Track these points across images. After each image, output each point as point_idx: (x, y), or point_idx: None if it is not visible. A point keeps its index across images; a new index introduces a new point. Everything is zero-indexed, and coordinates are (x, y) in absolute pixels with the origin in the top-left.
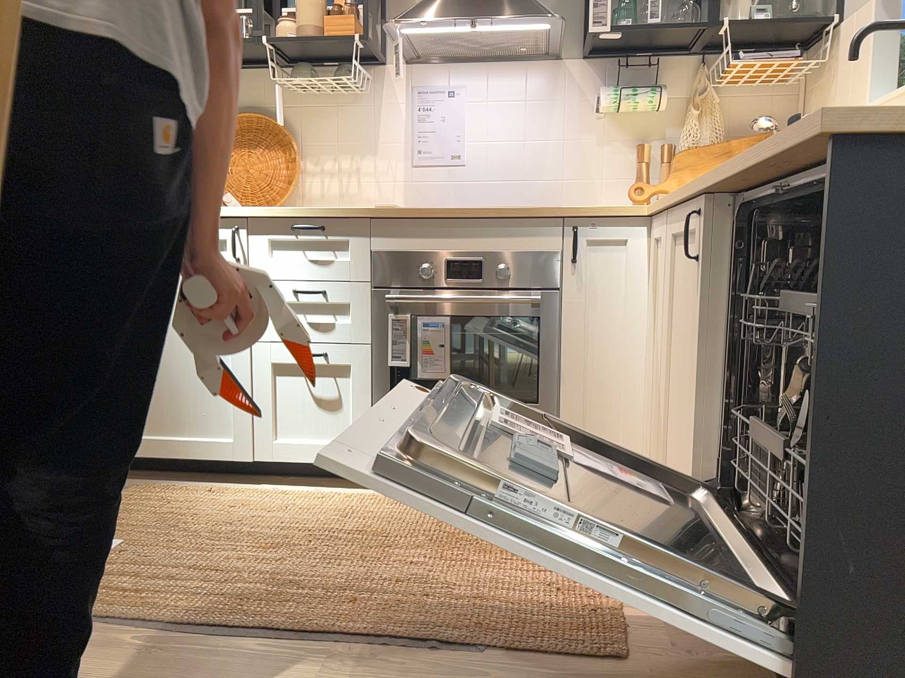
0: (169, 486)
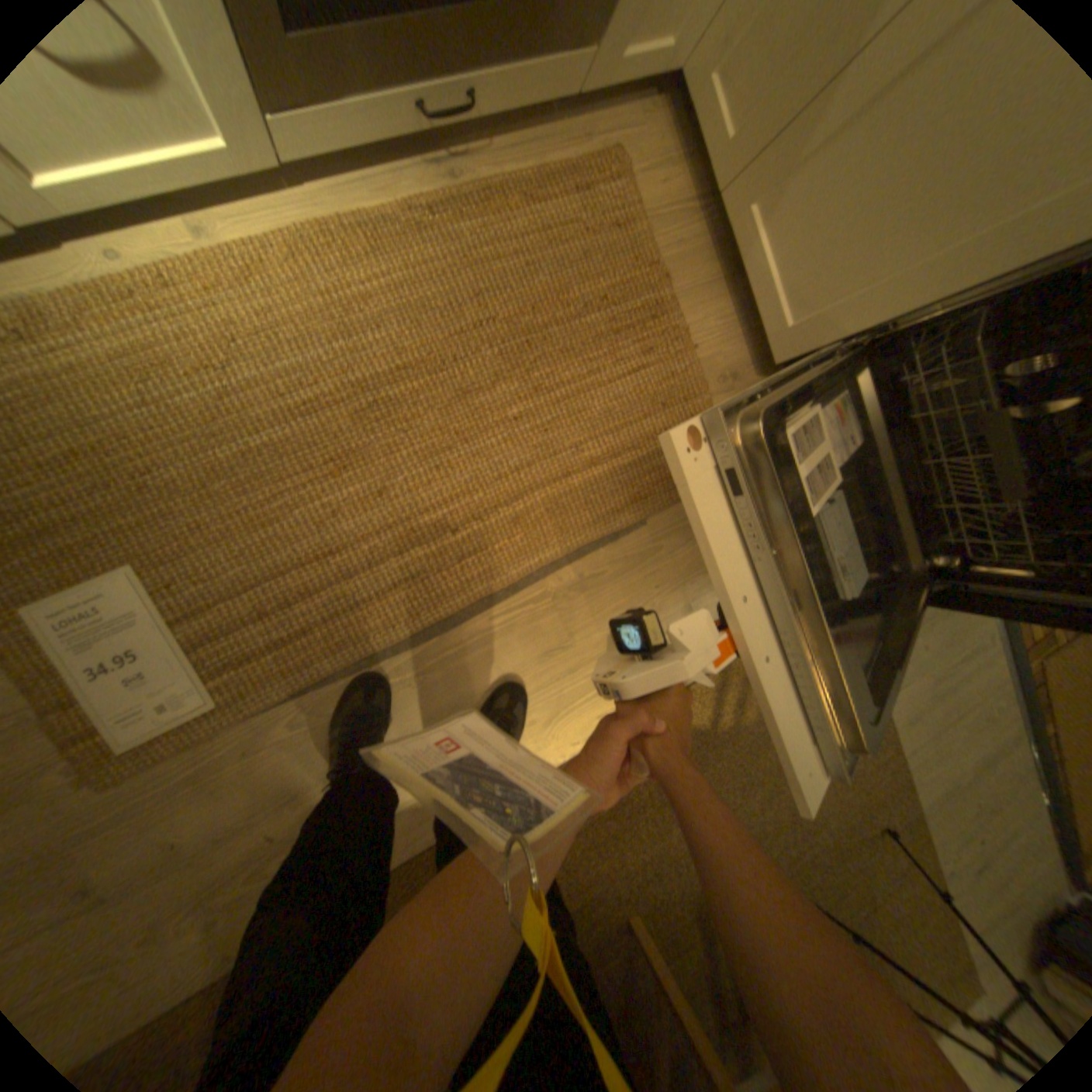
0: None
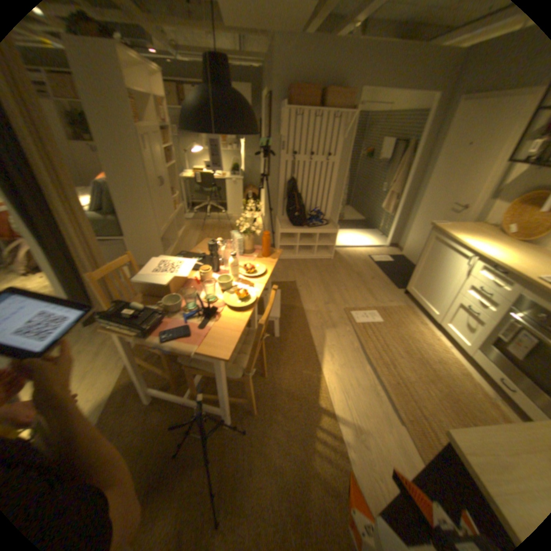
0: (416, 311)
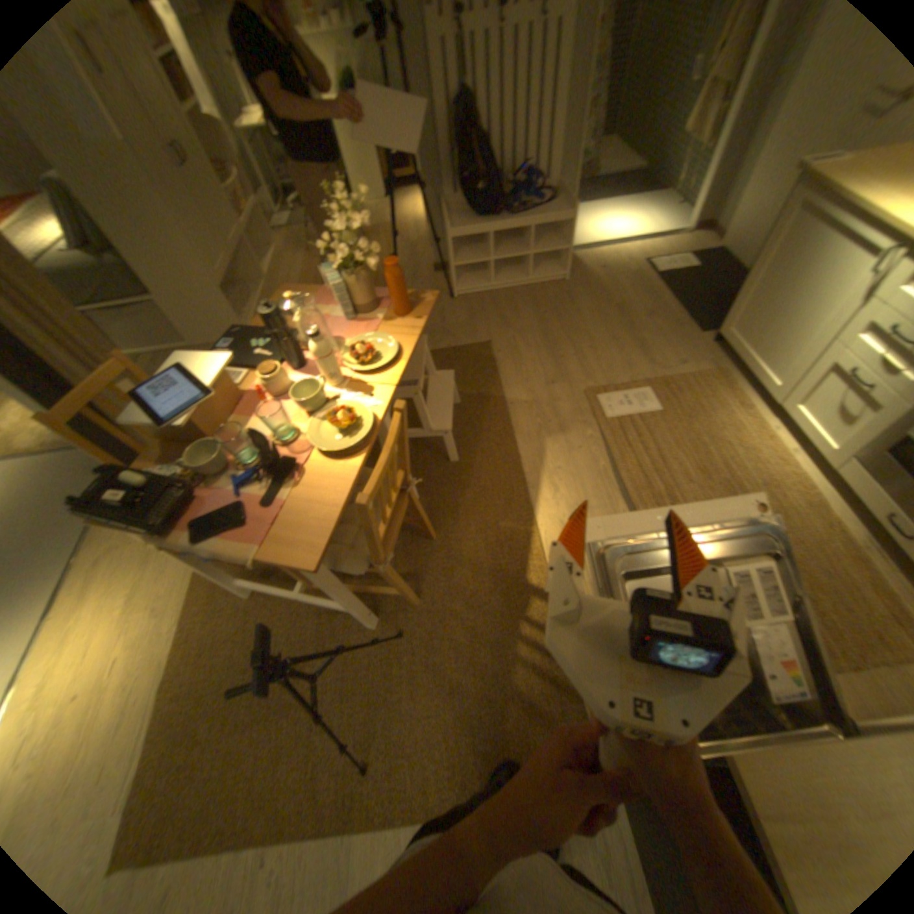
0: (735, 380)
